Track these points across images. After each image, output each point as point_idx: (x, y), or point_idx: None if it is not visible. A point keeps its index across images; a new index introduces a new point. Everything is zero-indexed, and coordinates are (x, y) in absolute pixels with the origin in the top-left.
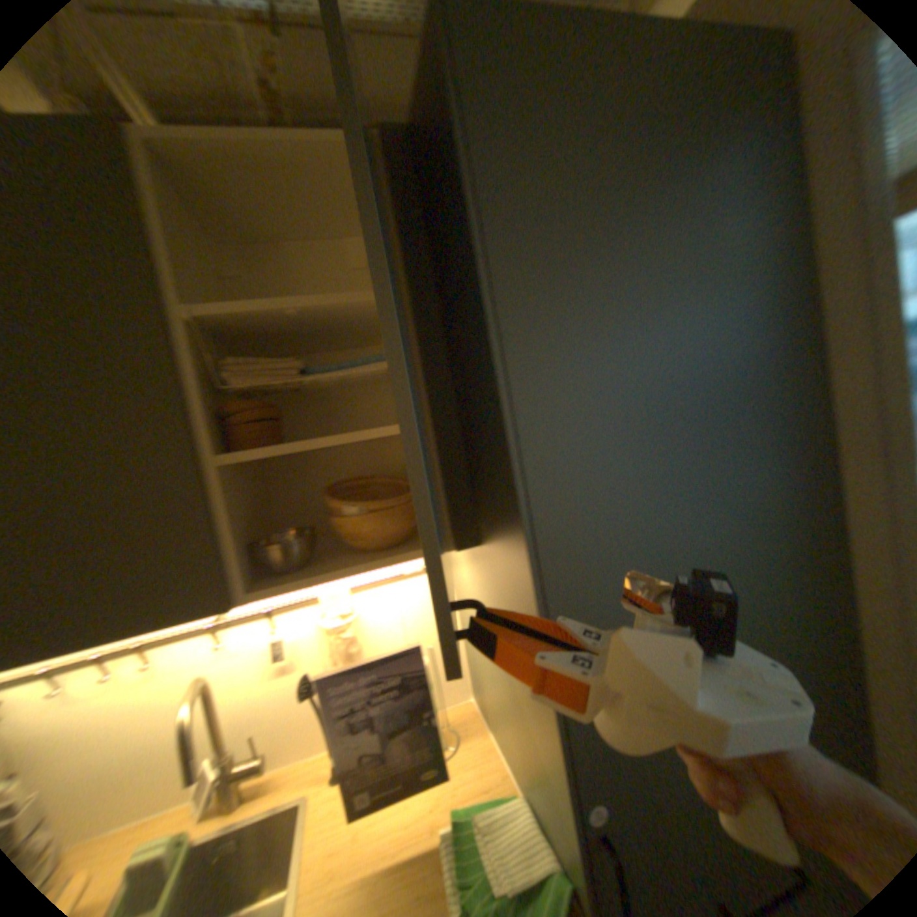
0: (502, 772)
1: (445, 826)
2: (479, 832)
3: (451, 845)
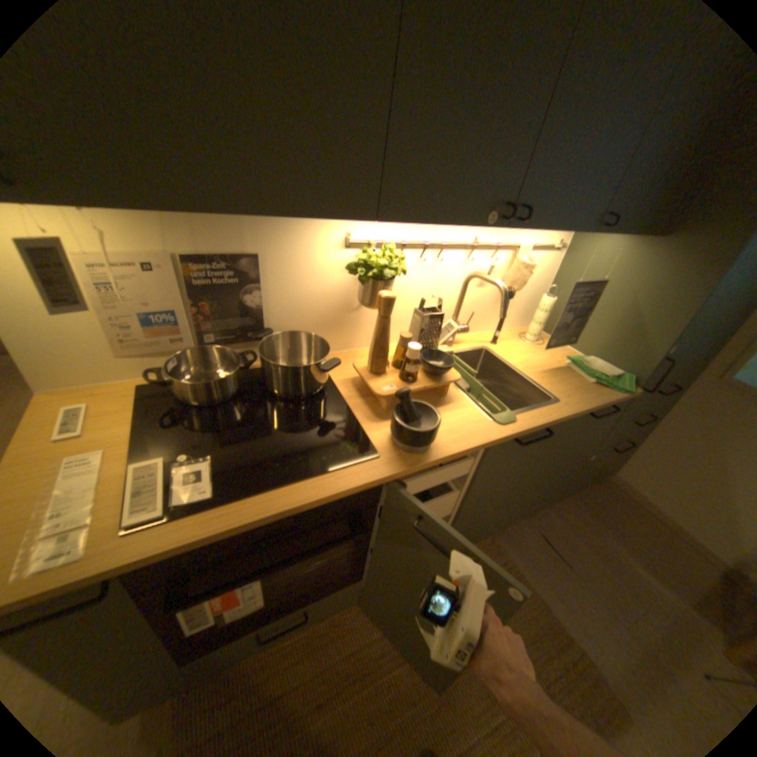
0: (573, 350)
1: (562, 361)
2: (585, 362)
3: (574, 365)
